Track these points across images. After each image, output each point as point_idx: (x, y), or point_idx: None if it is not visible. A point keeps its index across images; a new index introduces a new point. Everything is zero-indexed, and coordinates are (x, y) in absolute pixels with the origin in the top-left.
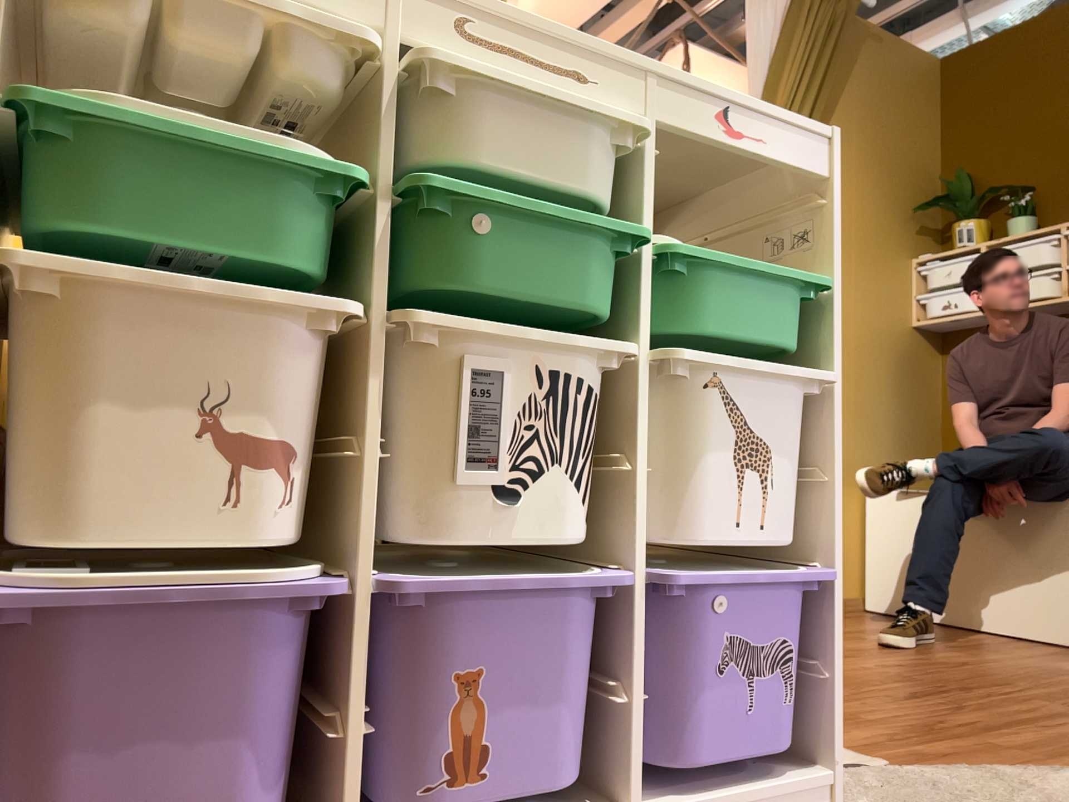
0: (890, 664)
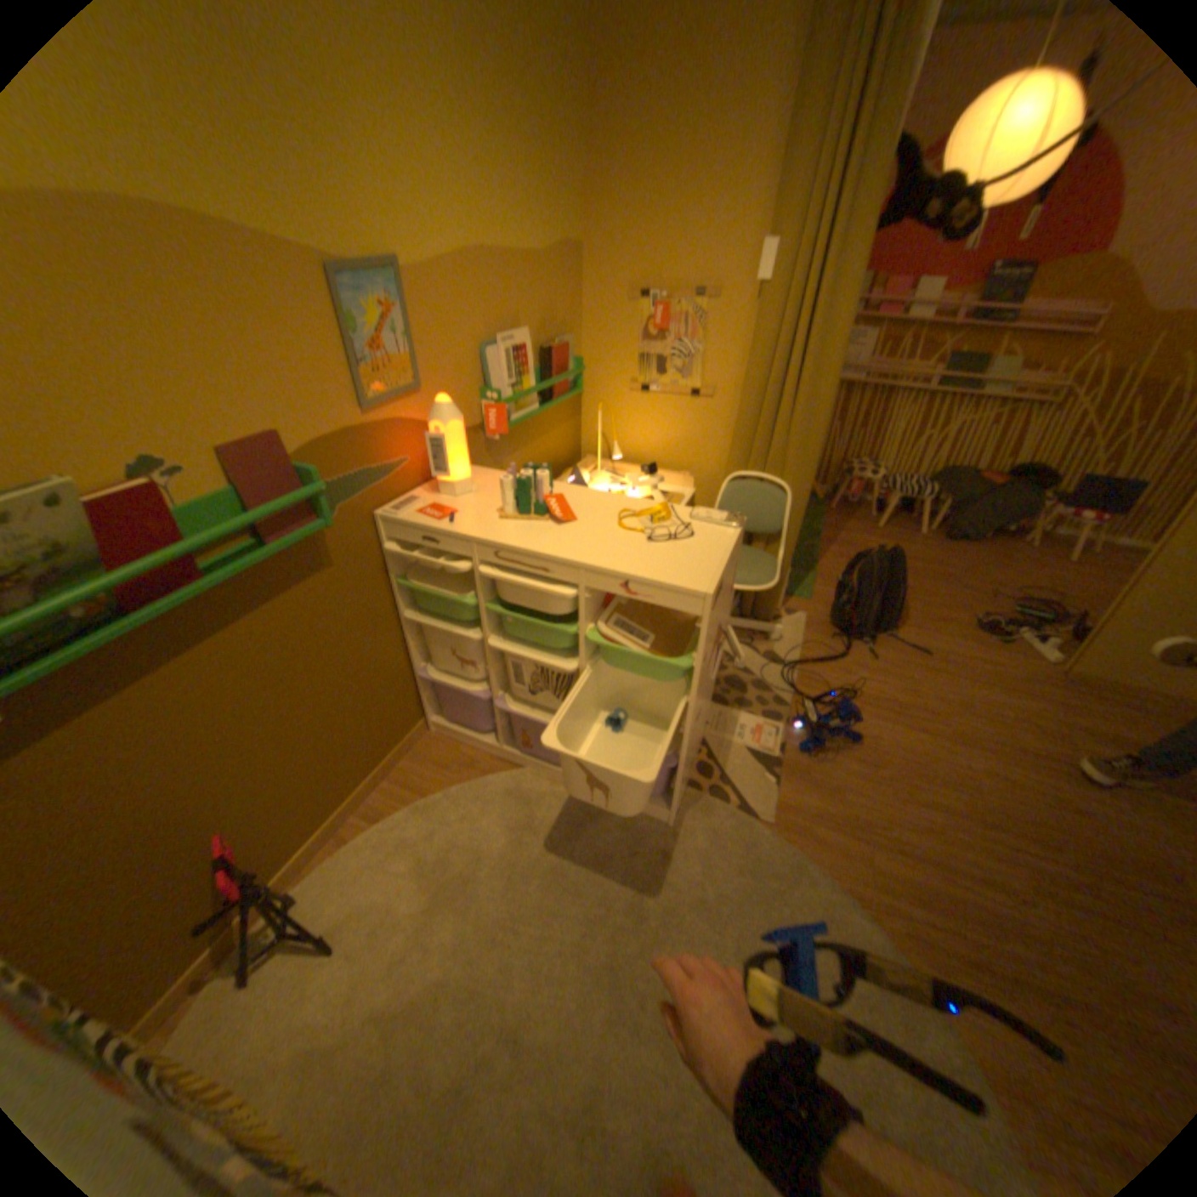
0: (997, 781)
